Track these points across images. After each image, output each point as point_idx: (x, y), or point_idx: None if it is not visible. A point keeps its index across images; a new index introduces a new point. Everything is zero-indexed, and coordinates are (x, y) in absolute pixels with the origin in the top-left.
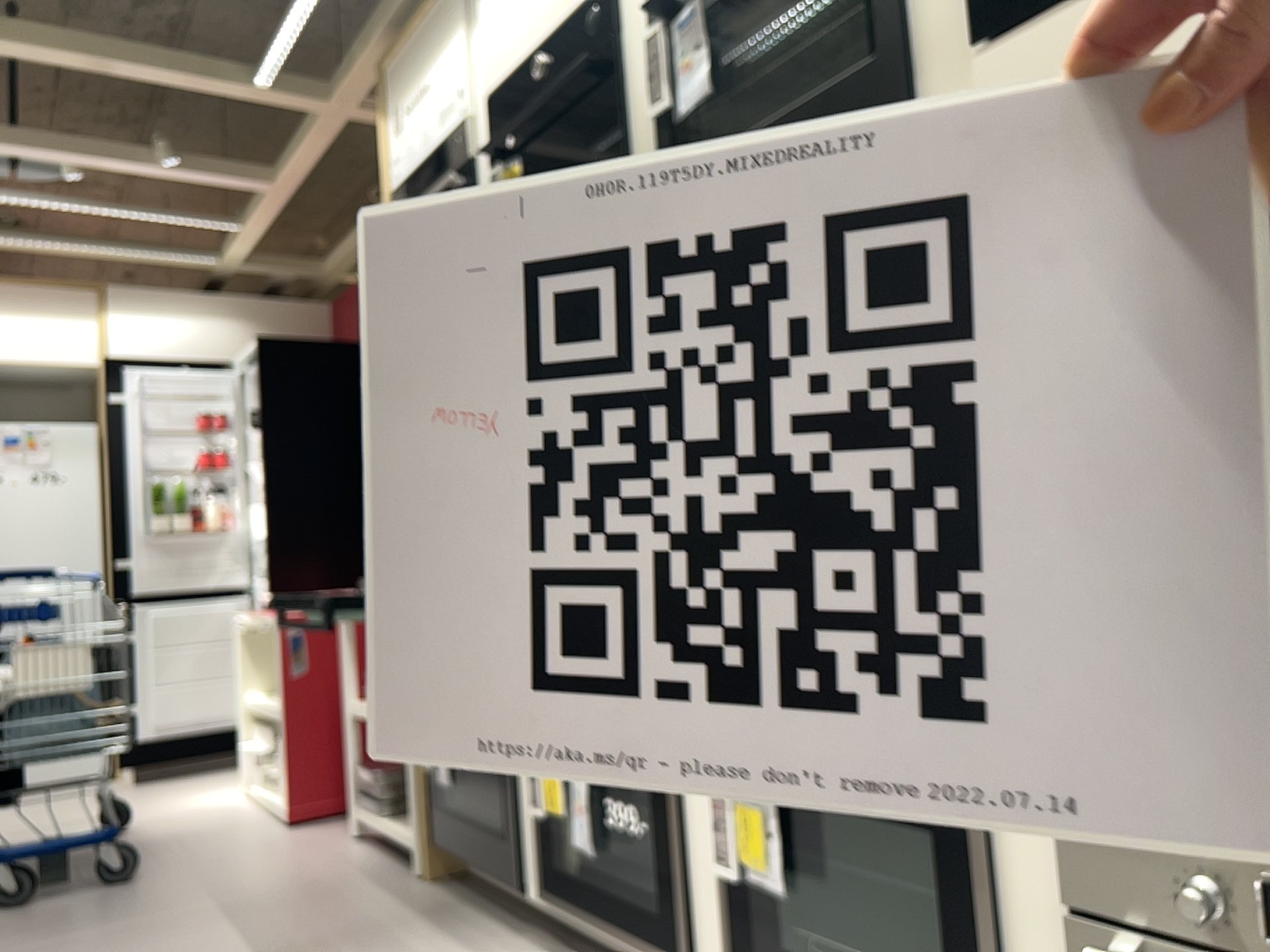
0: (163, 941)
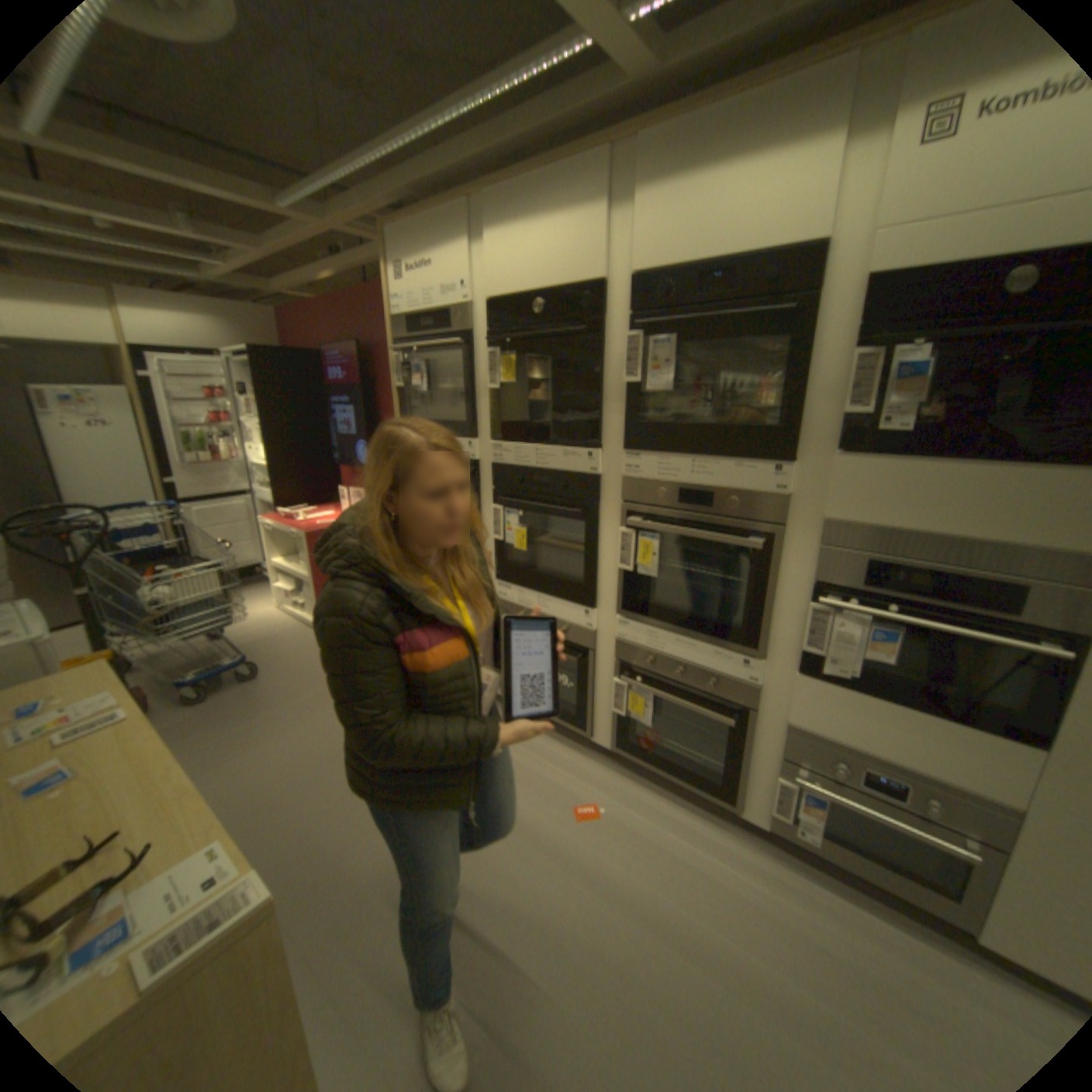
0: (309, 722)
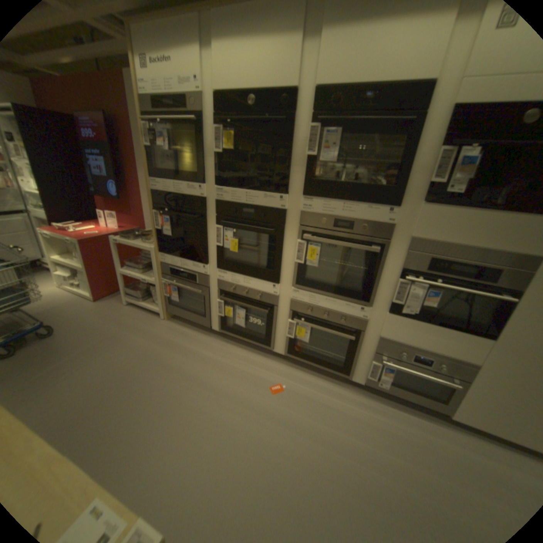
0: (97, 359)
